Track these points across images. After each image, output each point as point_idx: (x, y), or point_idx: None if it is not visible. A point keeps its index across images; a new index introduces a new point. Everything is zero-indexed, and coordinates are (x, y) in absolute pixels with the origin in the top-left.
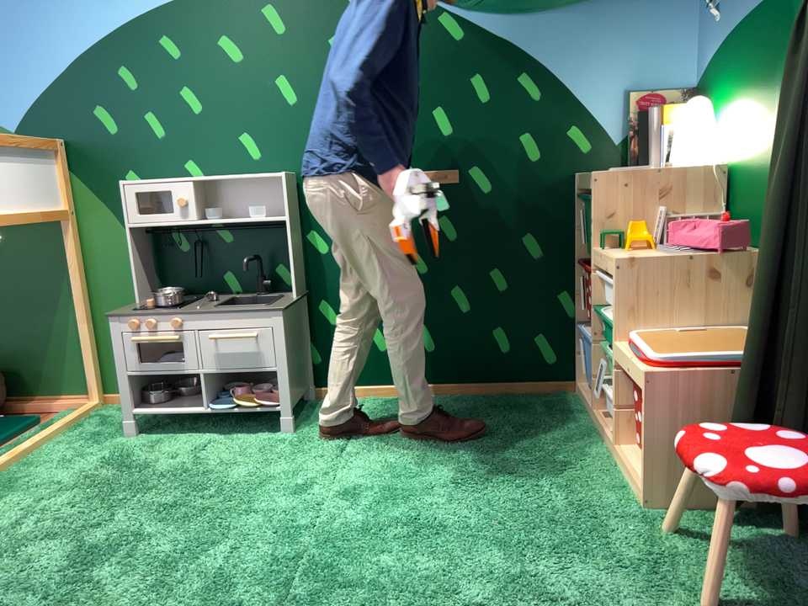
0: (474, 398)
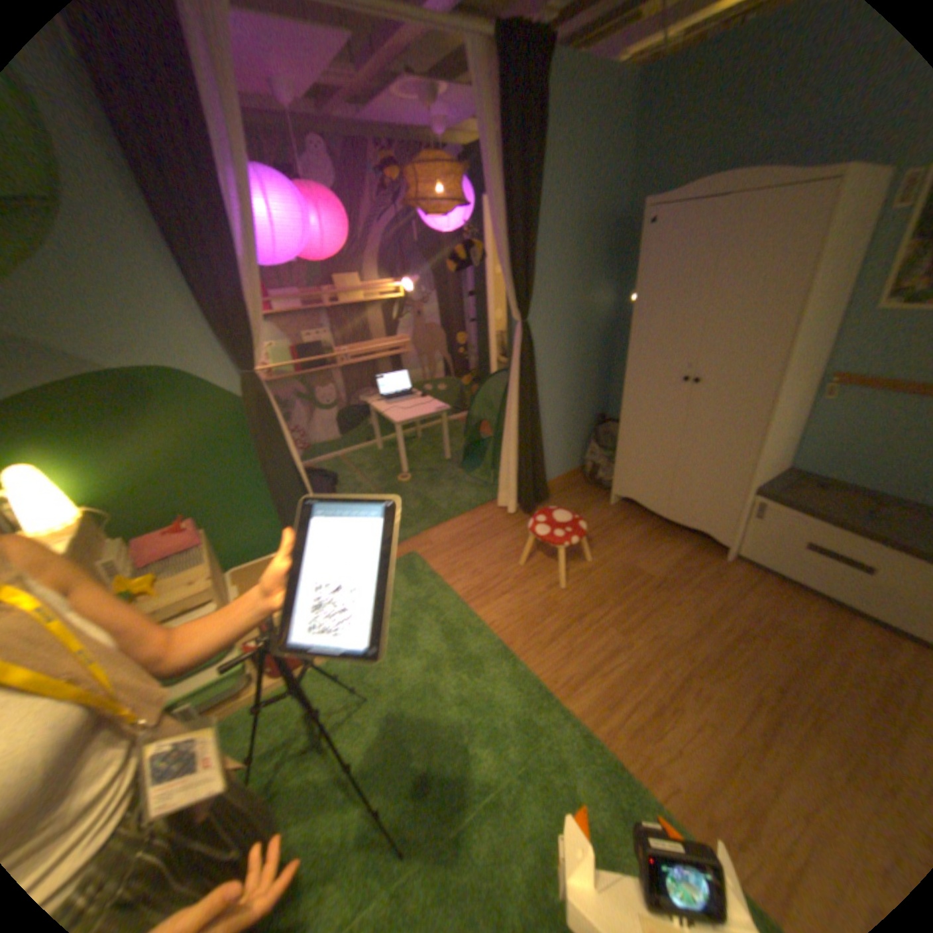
0: None
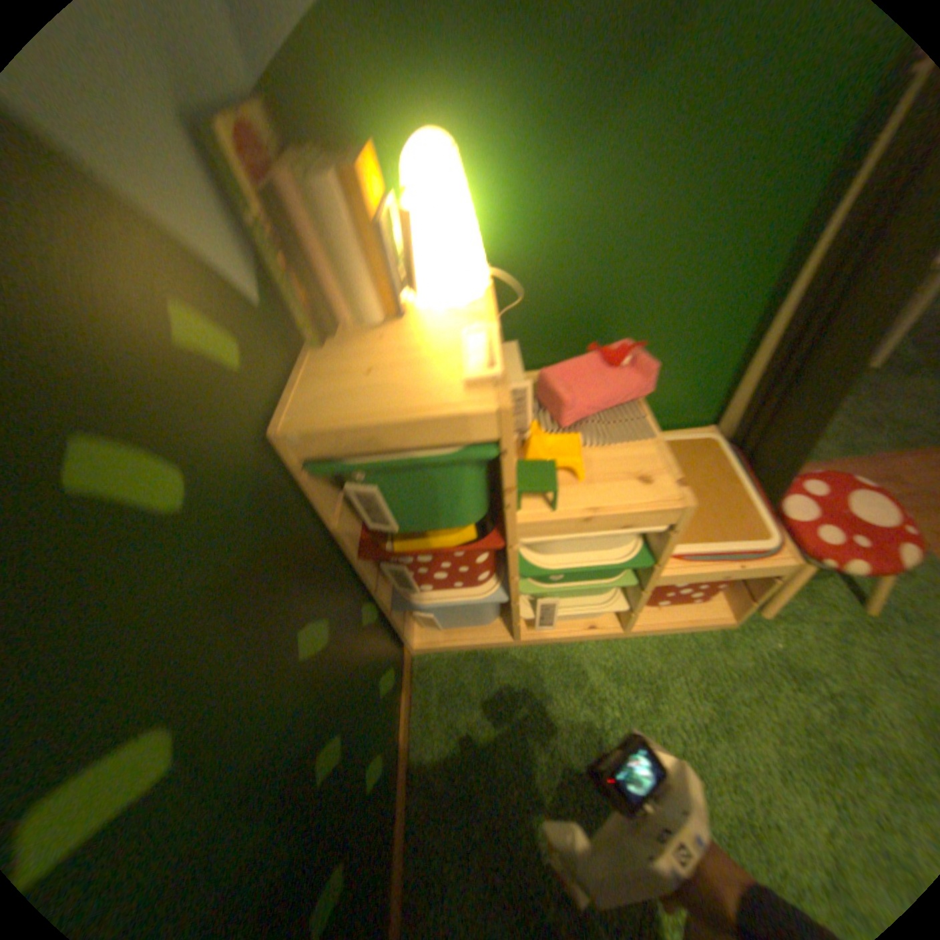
0: (421, 849)
